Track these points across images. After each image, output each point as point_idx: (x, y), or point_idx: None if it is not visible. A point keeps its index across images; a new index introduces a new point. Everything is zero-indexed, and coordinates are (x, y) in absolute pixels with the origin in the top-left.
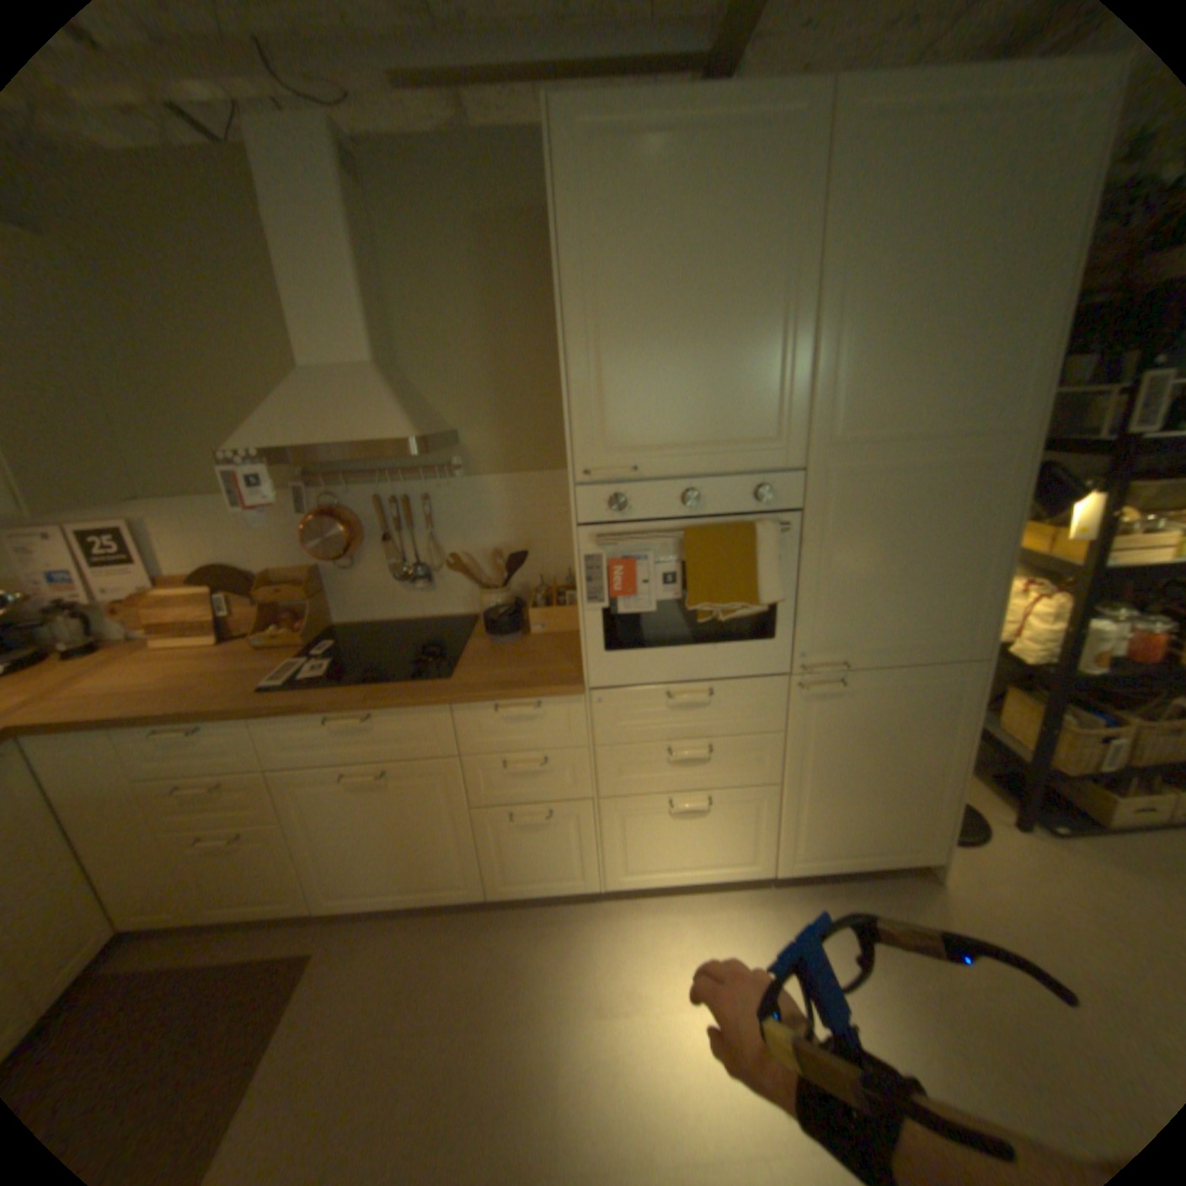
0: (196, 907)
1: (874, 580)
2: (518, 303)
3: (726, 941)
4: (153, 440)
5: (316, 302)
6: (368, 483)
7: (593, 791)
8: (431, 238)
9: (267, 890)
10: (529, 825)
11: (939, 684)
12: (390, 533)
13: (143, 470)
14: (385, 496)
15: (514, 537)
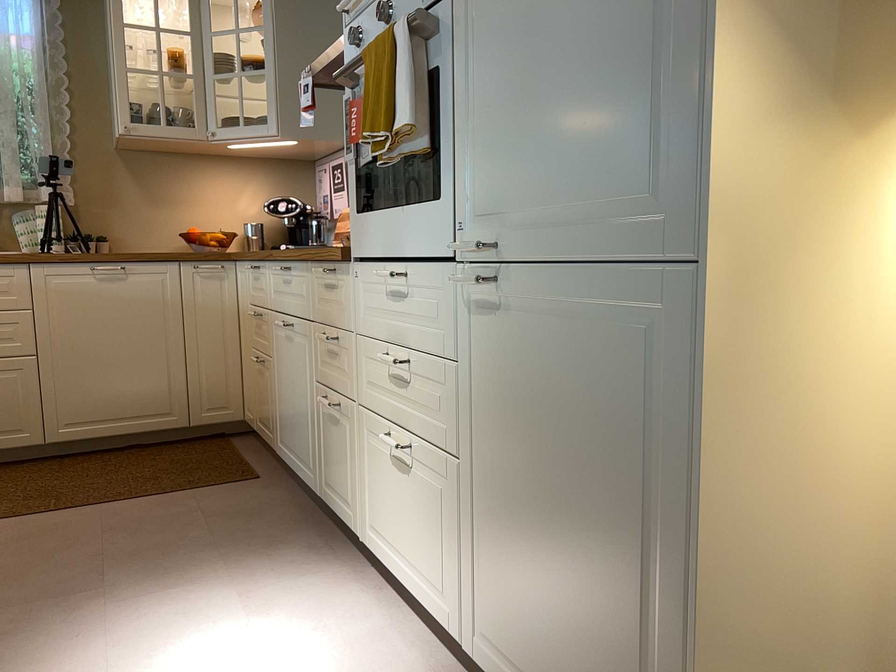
0: (256, 416)
1: (524, 84)
2: None
3: (369, 665)
4: None
5: None
6: None
7: (357, 395)
8: None
9: (268, 417)
10: (334, 419)
11: (627, 317)
12: None
13: None
14: None
15: None
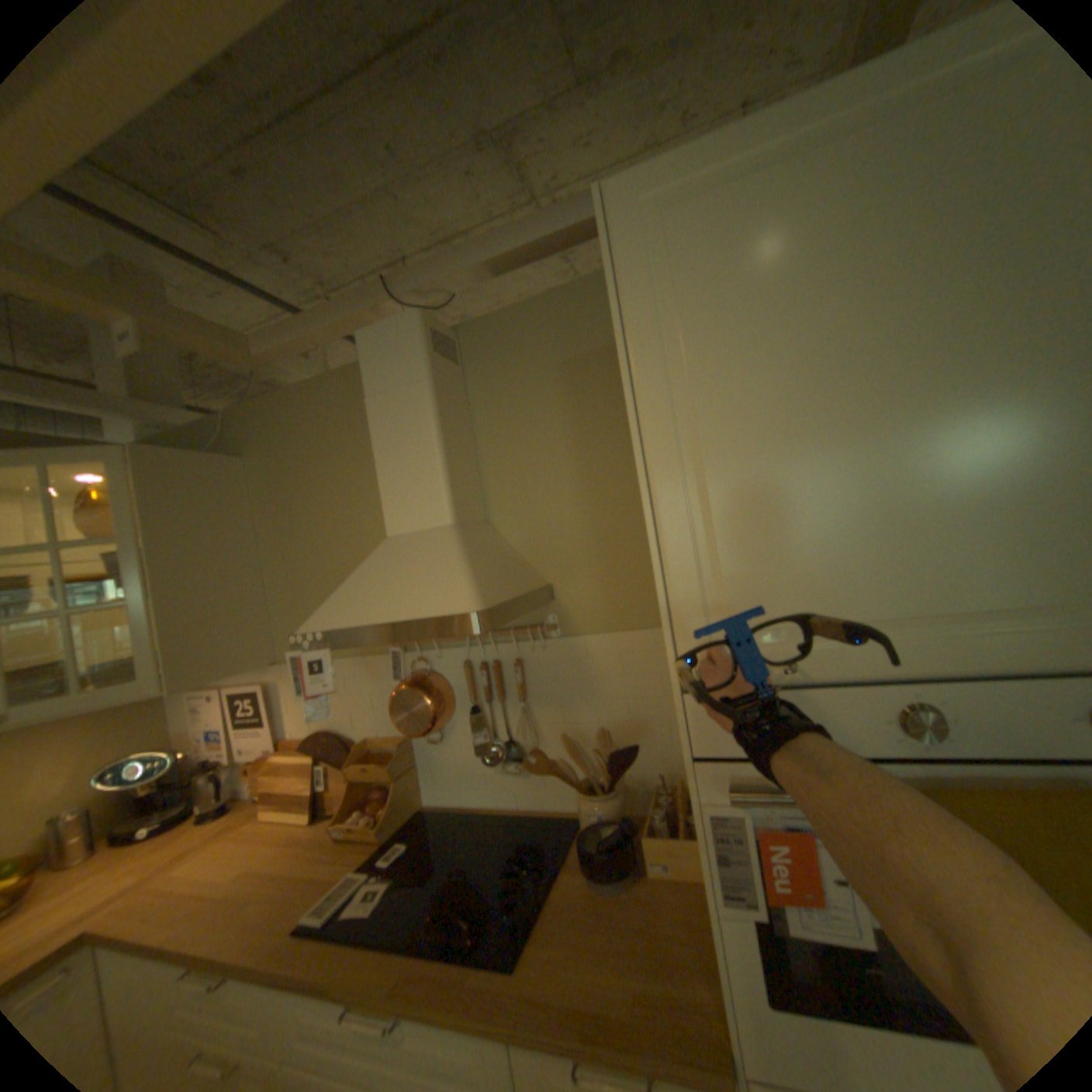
0: None
1: None
2: (614, 438)
3: None
4: (291, 610)
5: (404, 474)
6: (460, 646)
7: None
8: (522, 394)
9: None
10: None
11: None
12: (481, 704)
13: (282, 637)
14: (475, 661)
15: (624, 713)
